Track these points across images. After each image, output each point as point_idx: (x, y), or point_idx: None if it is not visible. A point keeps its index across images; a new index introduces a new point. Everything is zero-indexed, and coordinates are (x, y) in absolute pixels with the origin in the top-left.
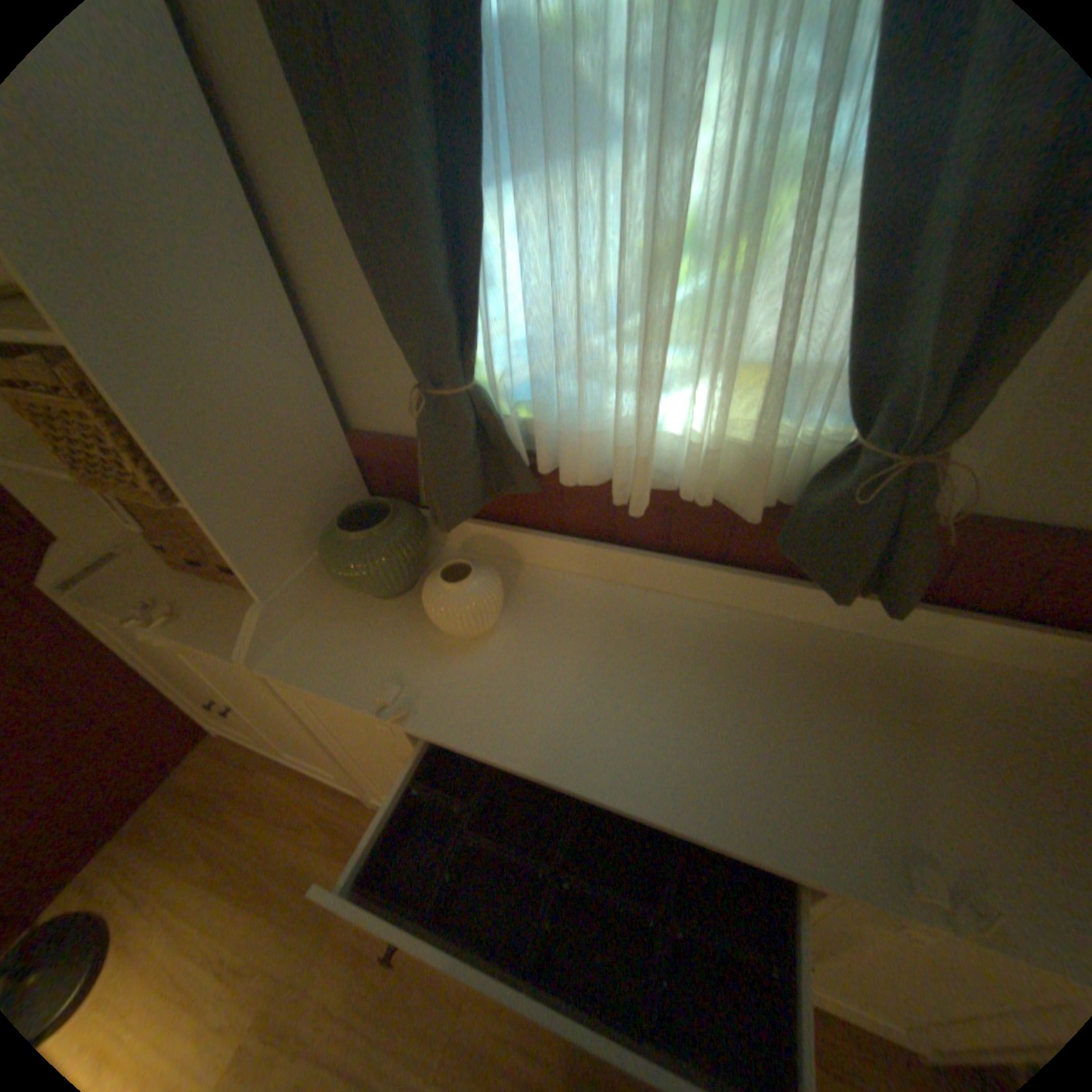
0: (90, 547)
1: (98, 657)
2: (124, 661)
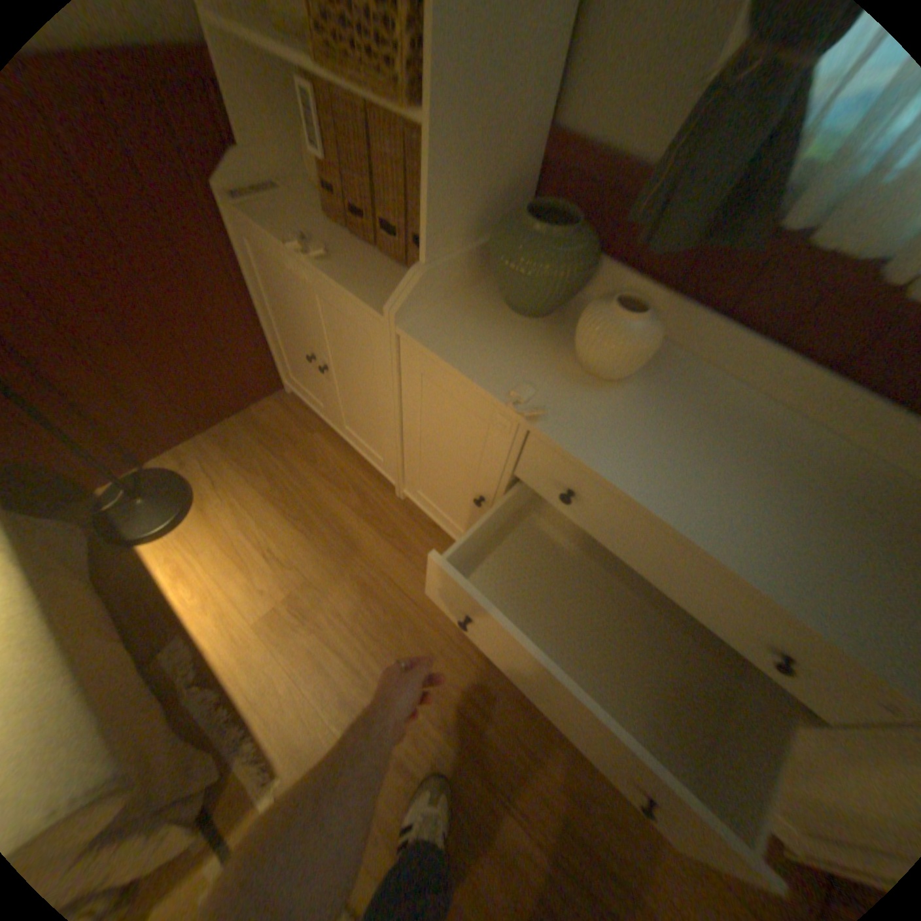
0: (259, 169)
1: (233, 282)
2: (250, 296)
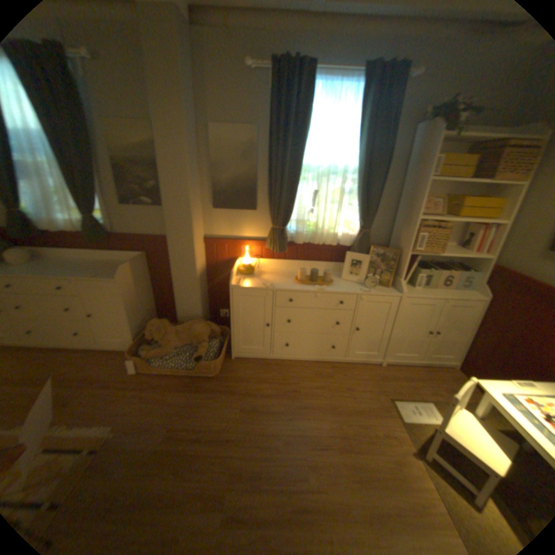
0: None
1: None
2: None
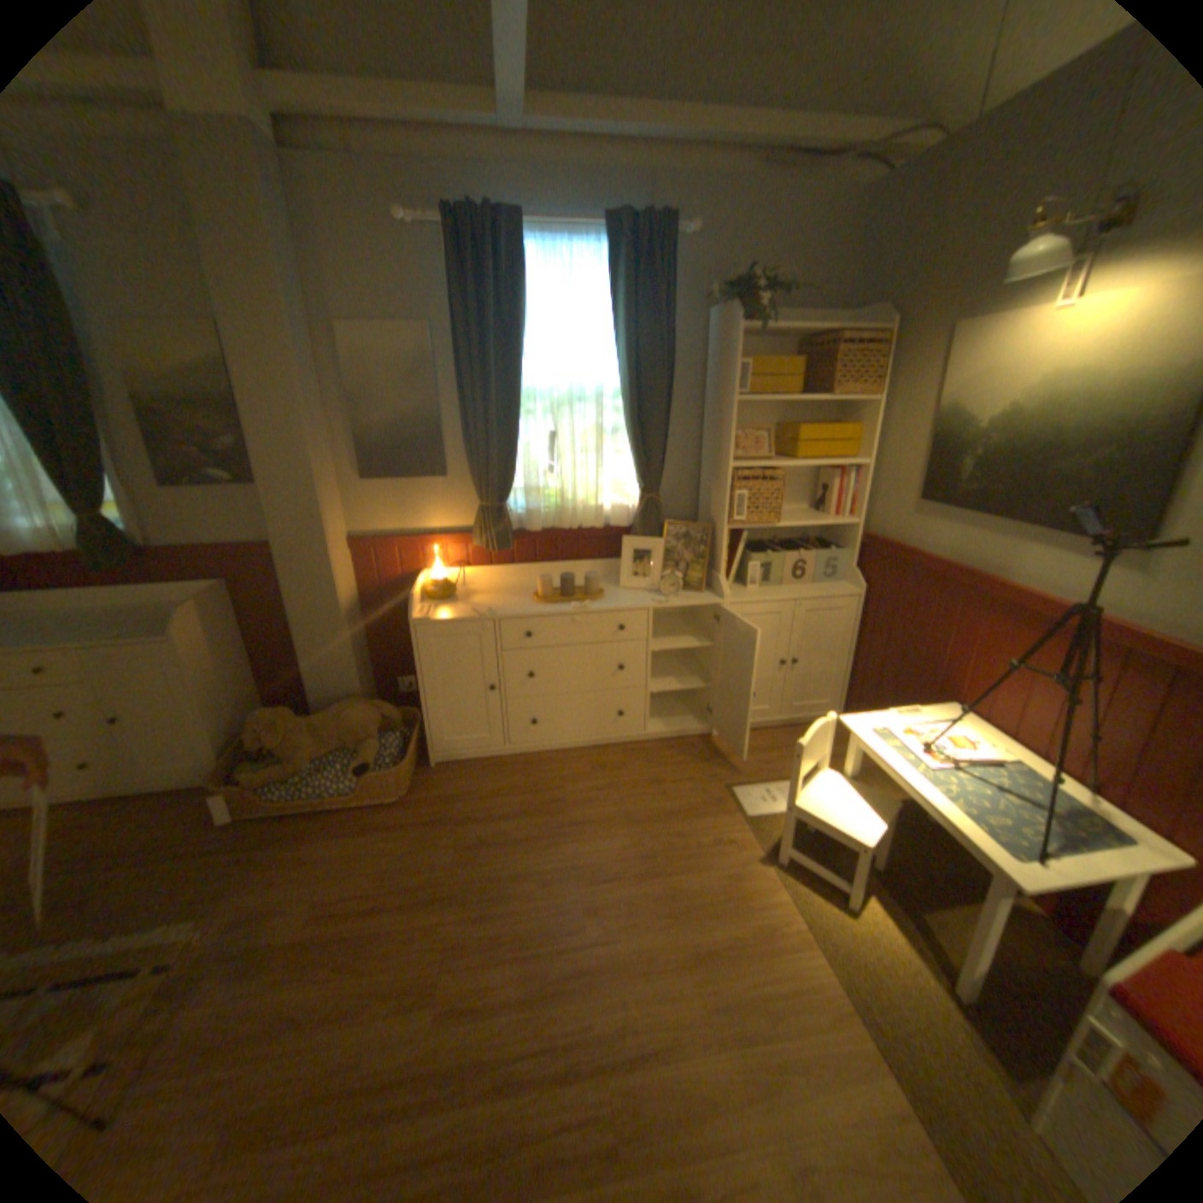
0: None
1: None
2: None
